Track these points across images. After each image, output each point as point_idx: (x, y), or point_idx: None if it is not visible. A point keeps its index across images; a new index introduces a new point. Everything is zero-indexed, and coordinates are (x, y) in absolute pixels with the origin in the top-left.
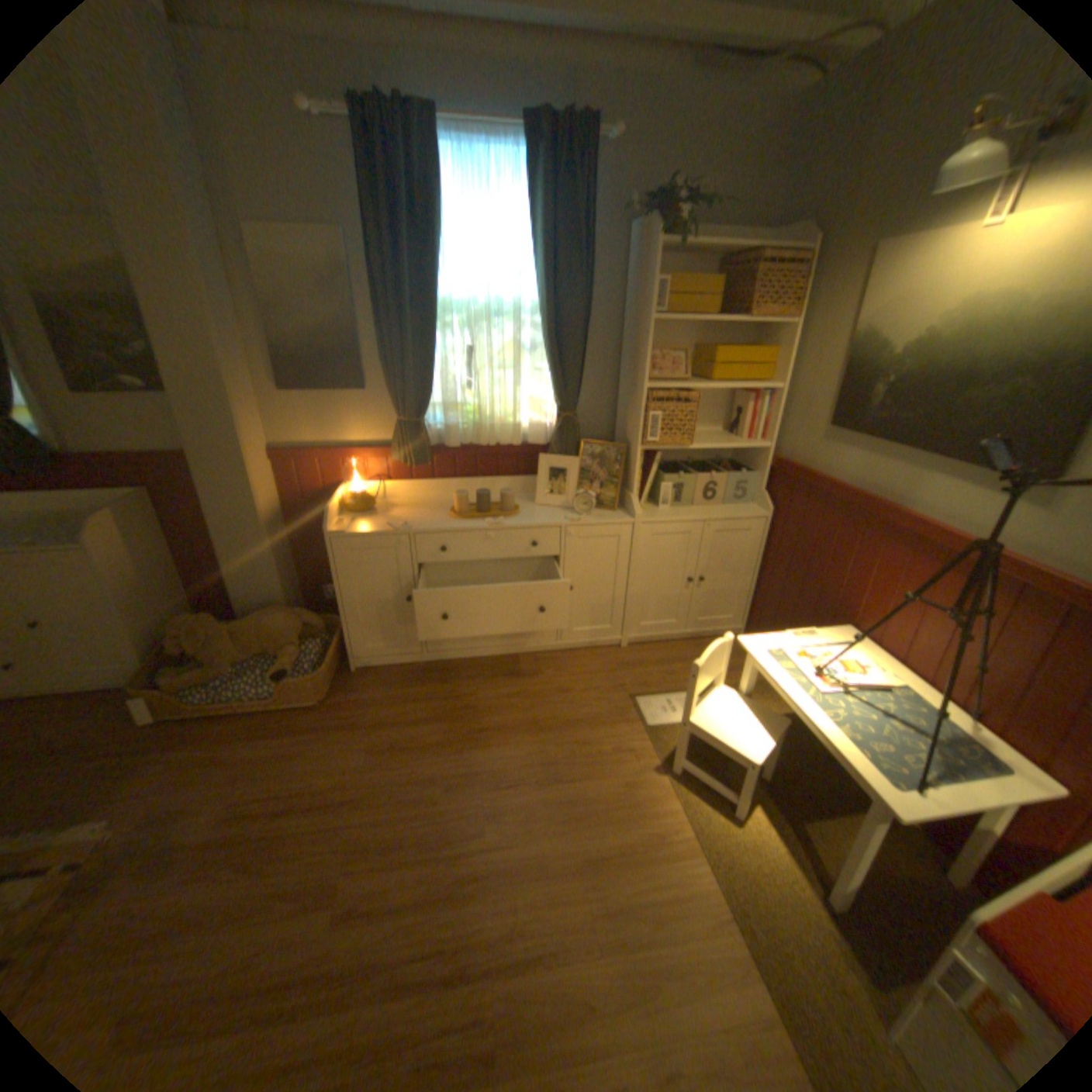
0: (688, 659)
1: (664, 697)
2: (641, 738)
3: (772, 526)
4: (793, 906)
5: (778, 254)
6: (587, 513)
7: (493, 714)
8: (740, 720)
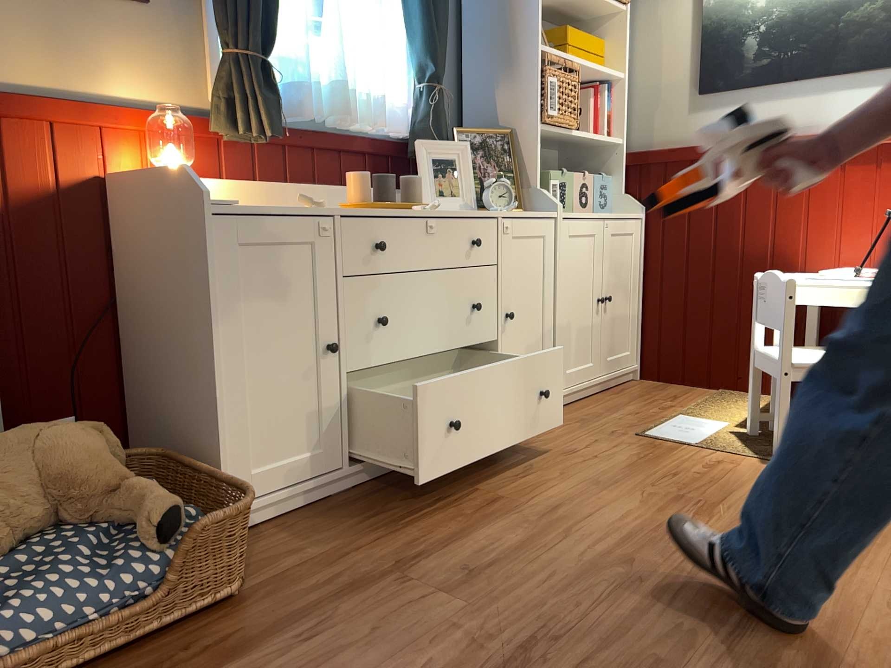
0: (626, 400)
1: (664, 424)
2: (704, 451)
3: (647, 227)
4: None
5: None
6: (507, 206)
7: (534, 493)
8: (817, 353)
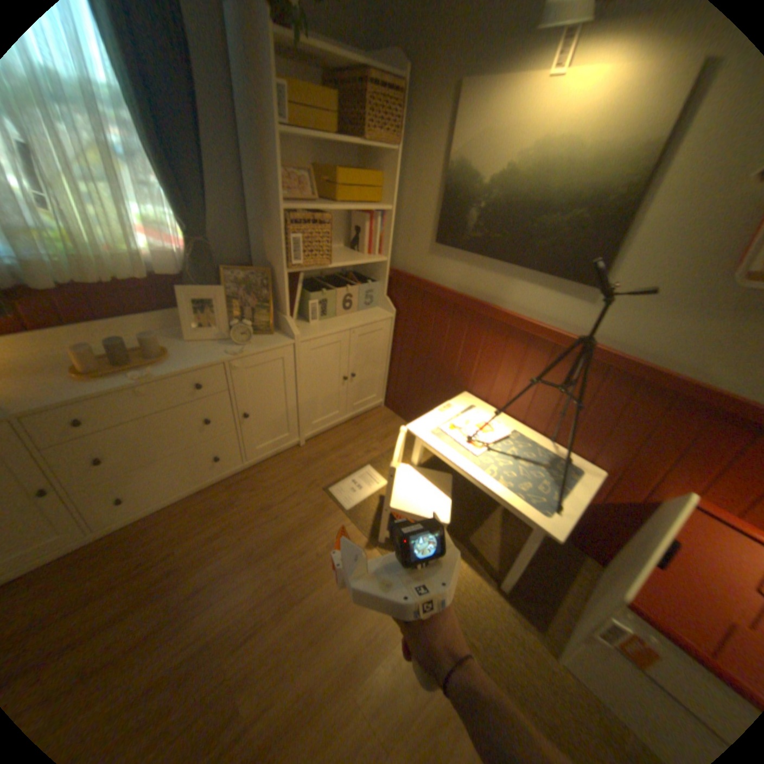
0: (353, 437)
1: (348, 478)
2: (344, 523)
3: (395, 324)
4: (484, 604)
5: (374, 79)
6: (247, 342)
7: (201, 565)
8: (421, 489)
